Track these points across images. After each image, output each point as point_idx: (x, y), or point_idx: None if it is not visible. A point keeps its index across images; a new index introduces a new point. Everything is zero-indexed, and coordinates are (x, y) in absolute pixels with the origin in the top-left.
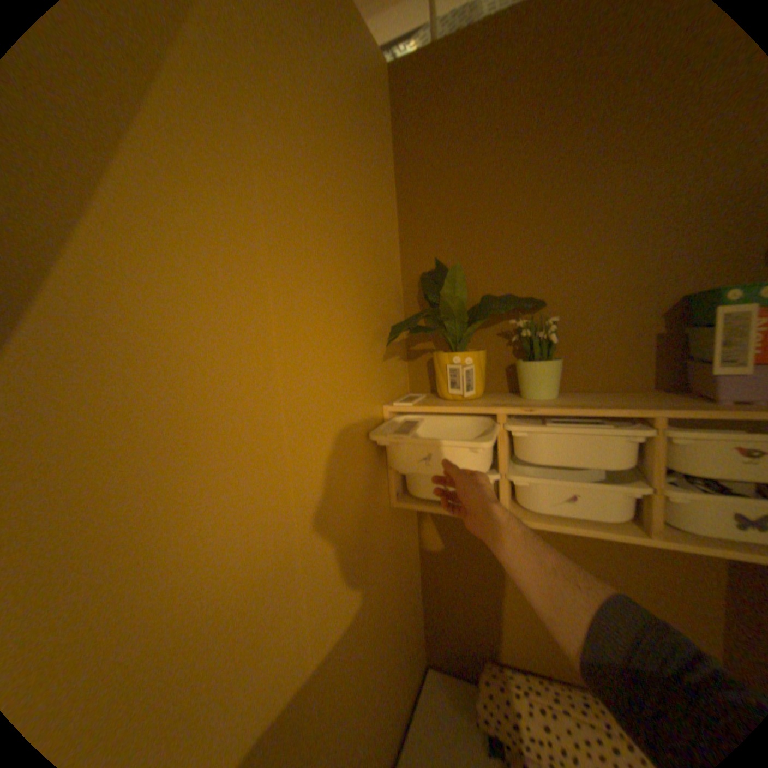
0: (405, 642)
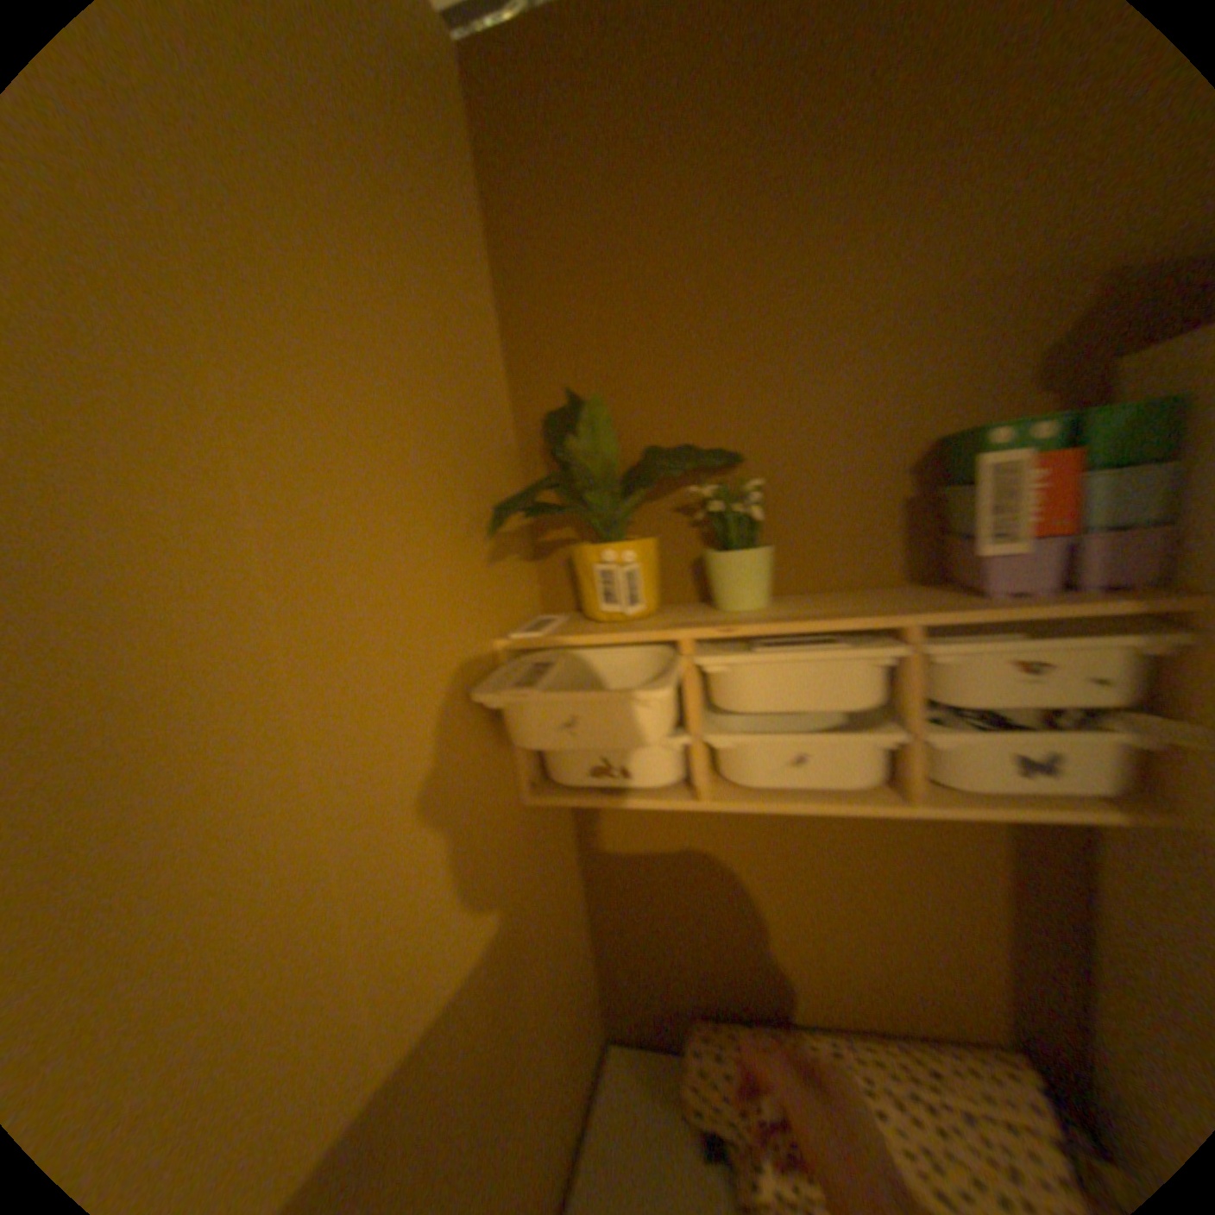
0: (566, 1017)
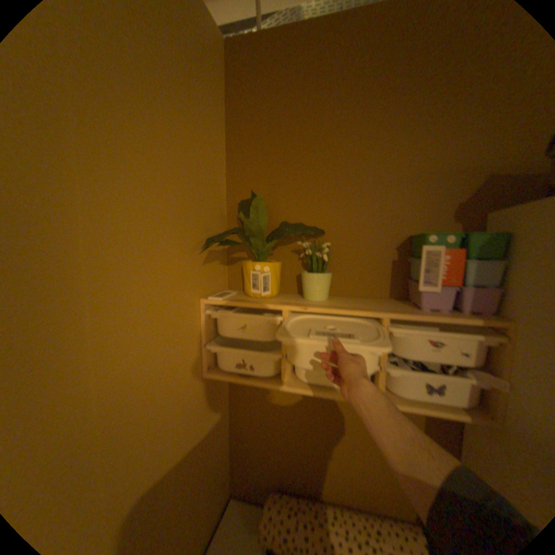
0: (210, 481)
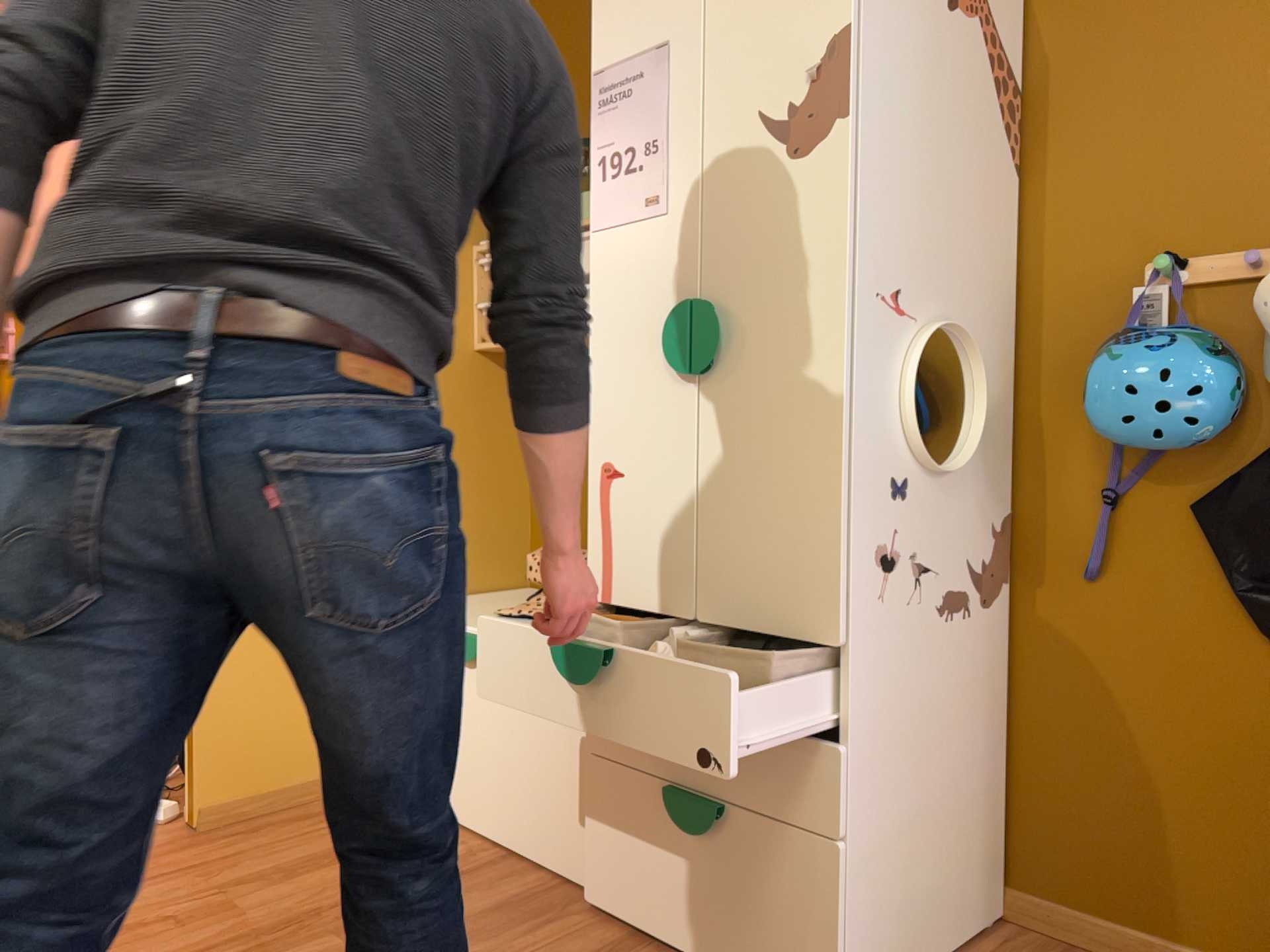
0: (482, 511)
